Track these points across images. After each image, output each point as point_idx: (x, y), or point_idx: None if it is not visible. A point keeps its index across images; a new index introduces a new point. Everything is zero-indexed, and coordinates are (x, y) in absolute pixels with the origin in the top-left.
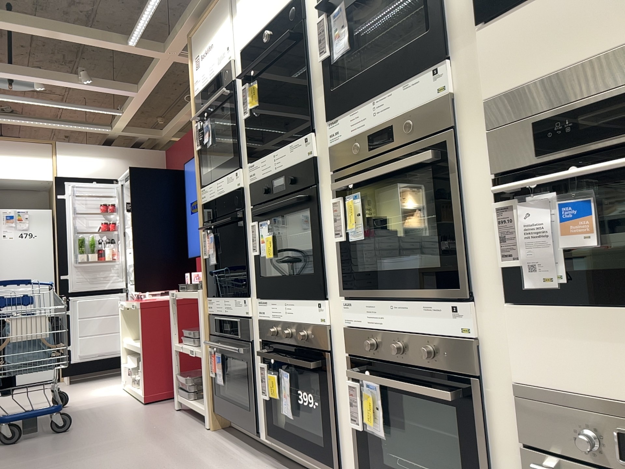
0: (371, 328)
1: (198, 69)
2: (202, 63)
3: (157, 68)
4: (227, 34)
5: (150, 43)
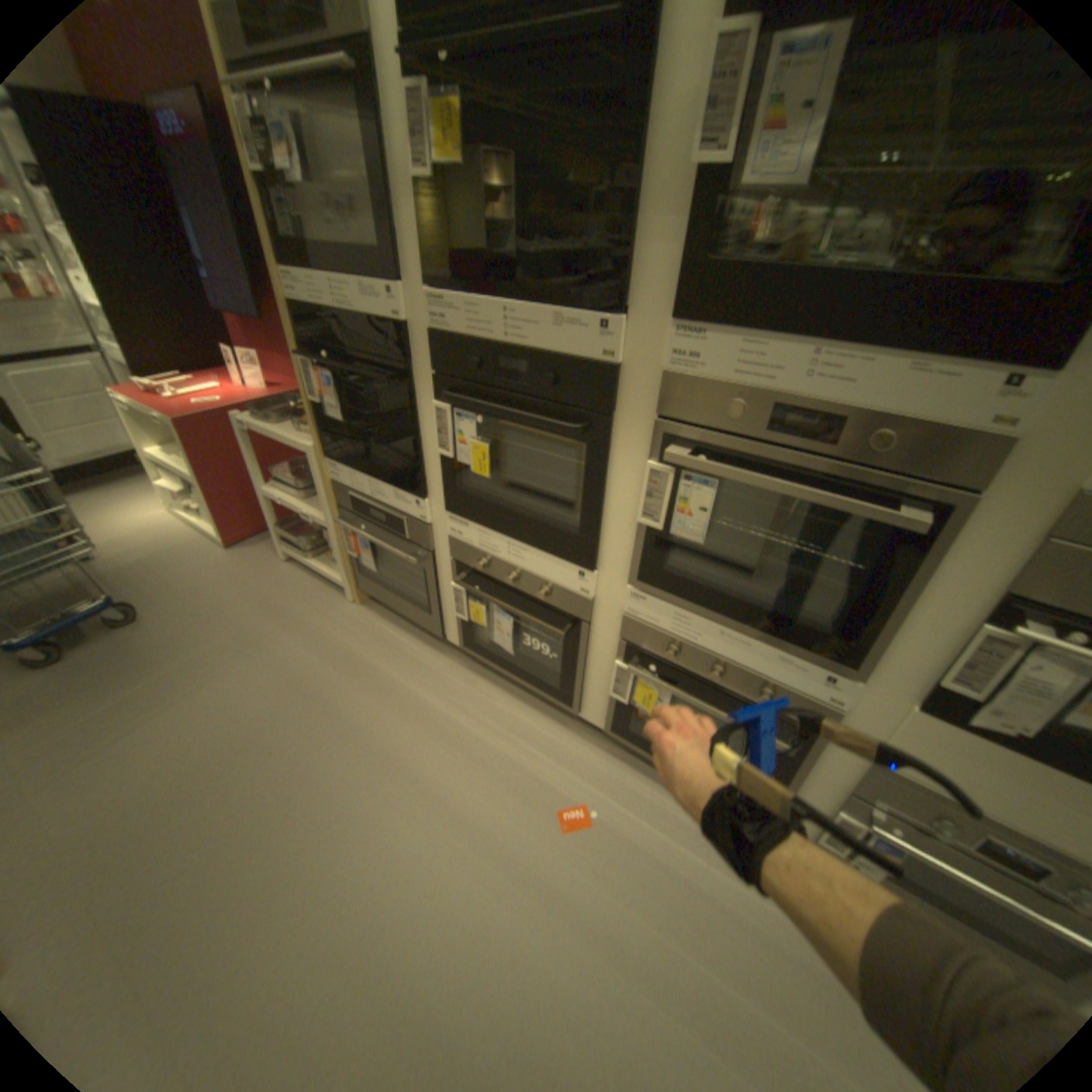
0: (675, 636)
1: None
2: None
3: None
4: None
5: None
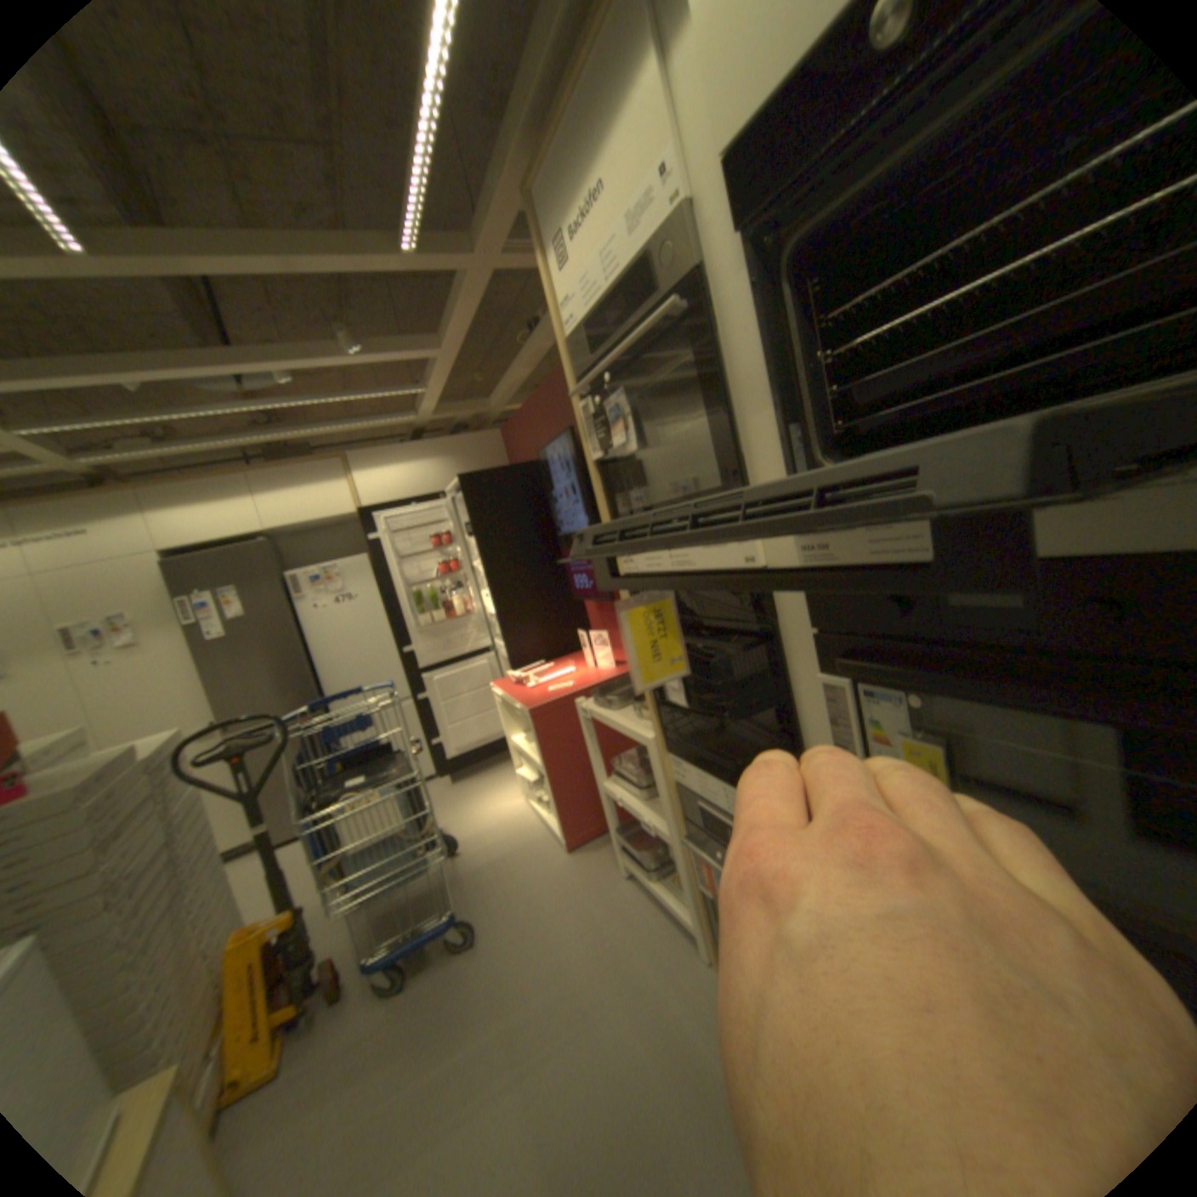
0: None
1: (564, 261)
2: (577, 241)
3: (466, 289)
4: (658, 112)
5: (442, 232)
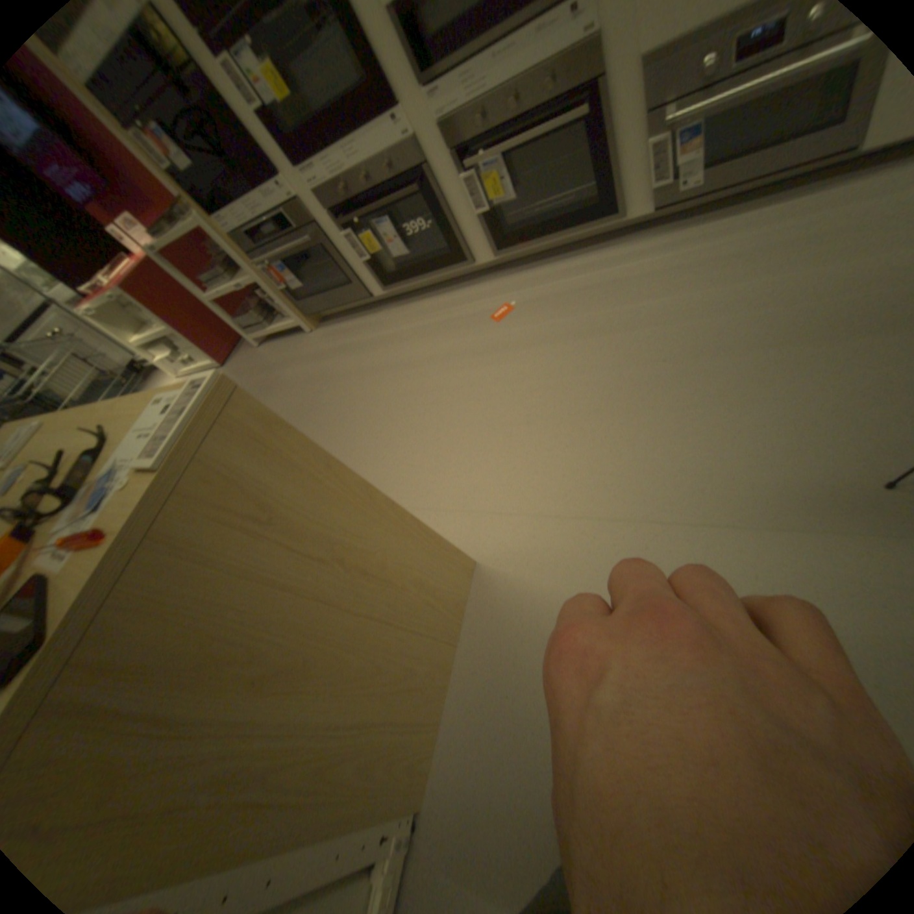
0: (470, 97)
1: None
2: None
3: None
4: None
5: None
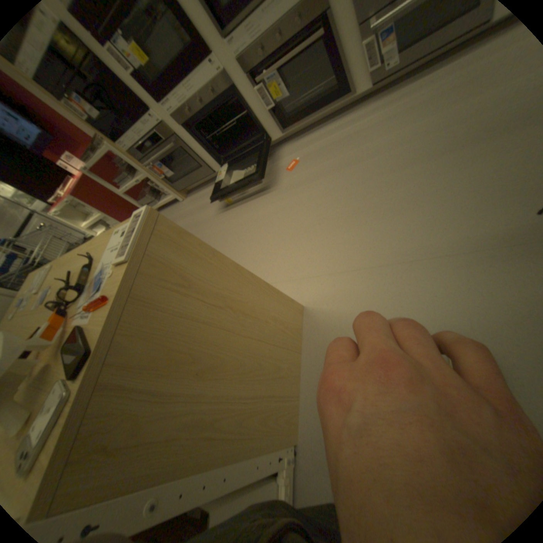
0: (254, 39)
1: None
2: None
3: None
4: None
5: None
